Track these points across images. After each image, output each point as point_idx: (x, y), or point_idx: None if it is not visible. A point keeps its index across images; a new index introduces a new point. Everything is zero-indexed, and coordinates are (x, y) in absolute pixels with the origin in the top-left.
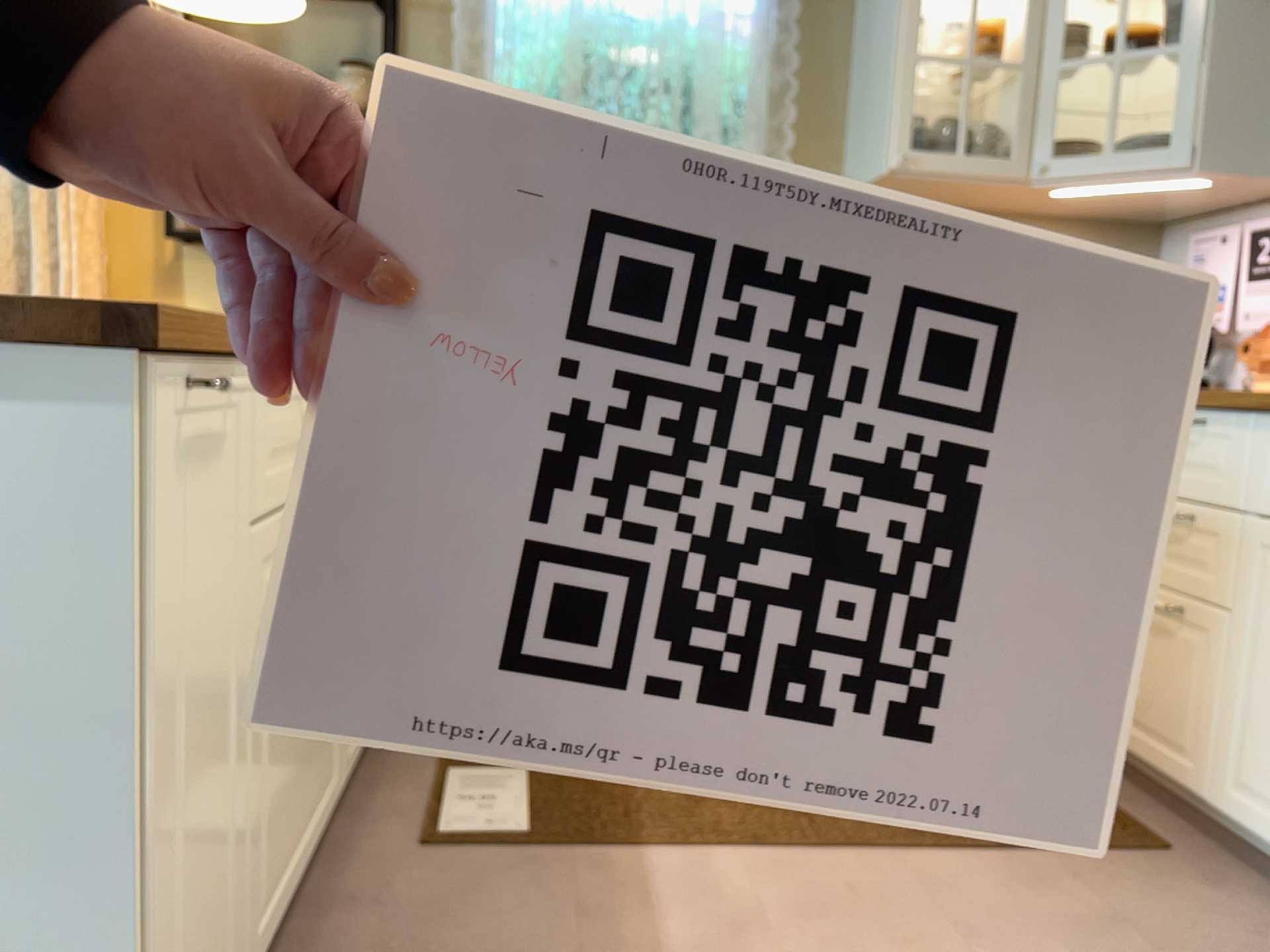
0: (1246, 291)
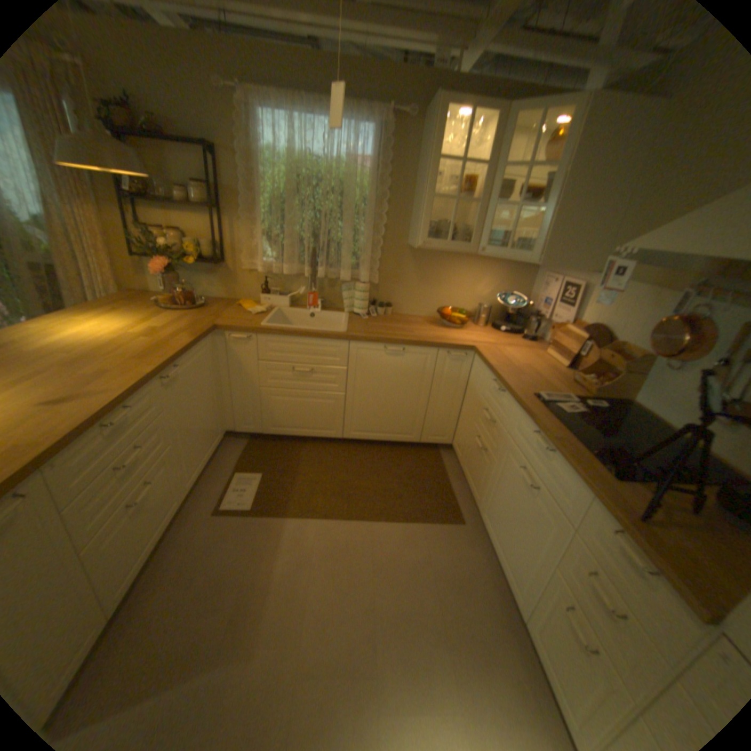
0: (556, 305)
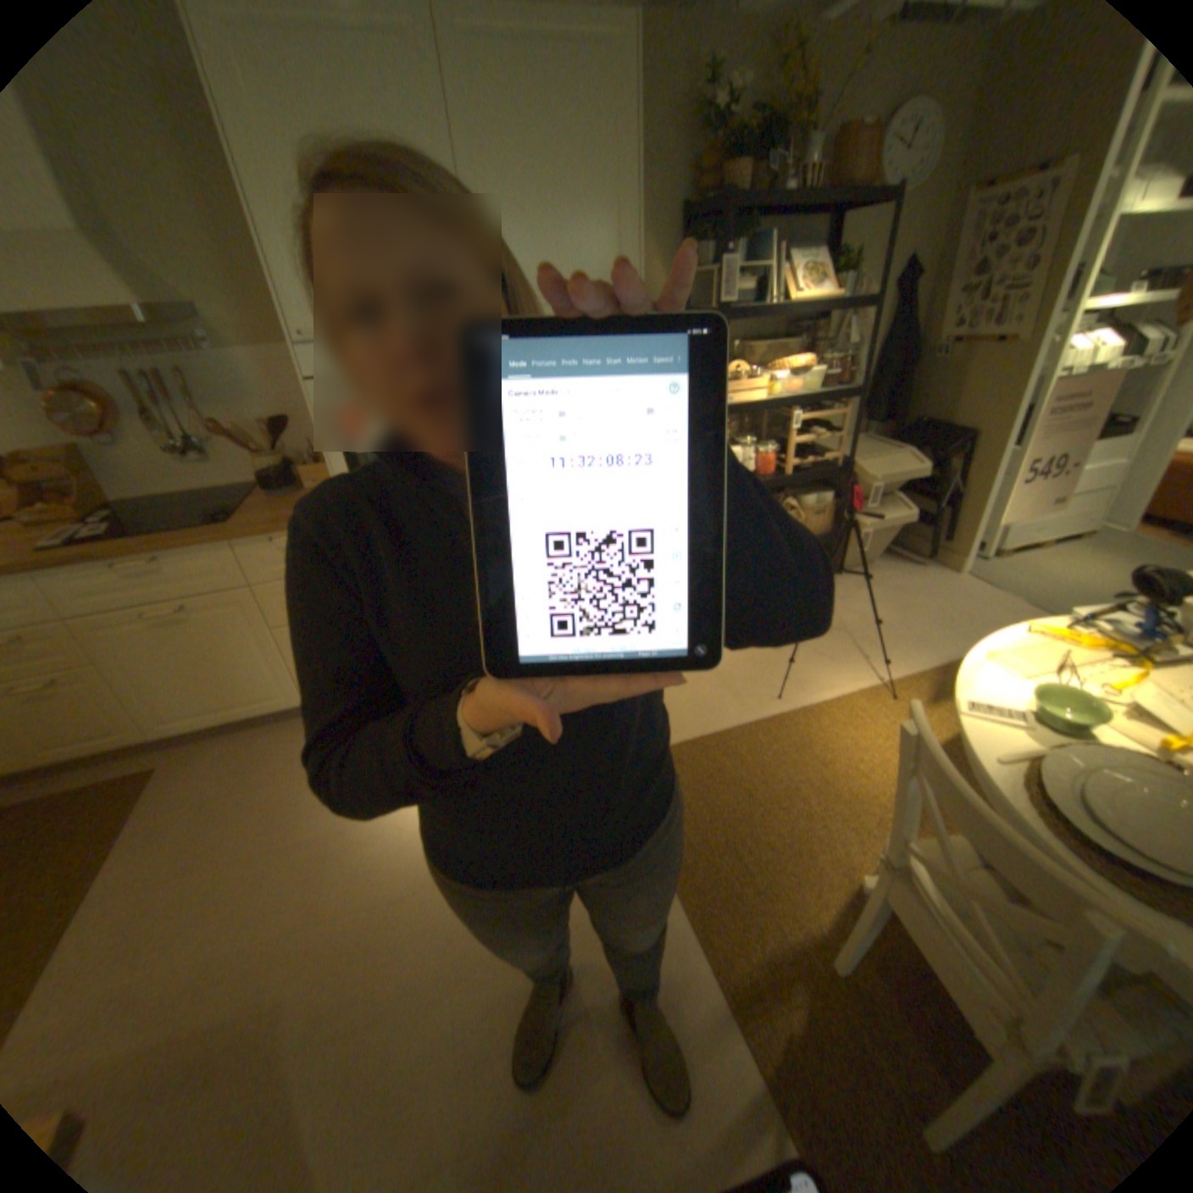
0: None
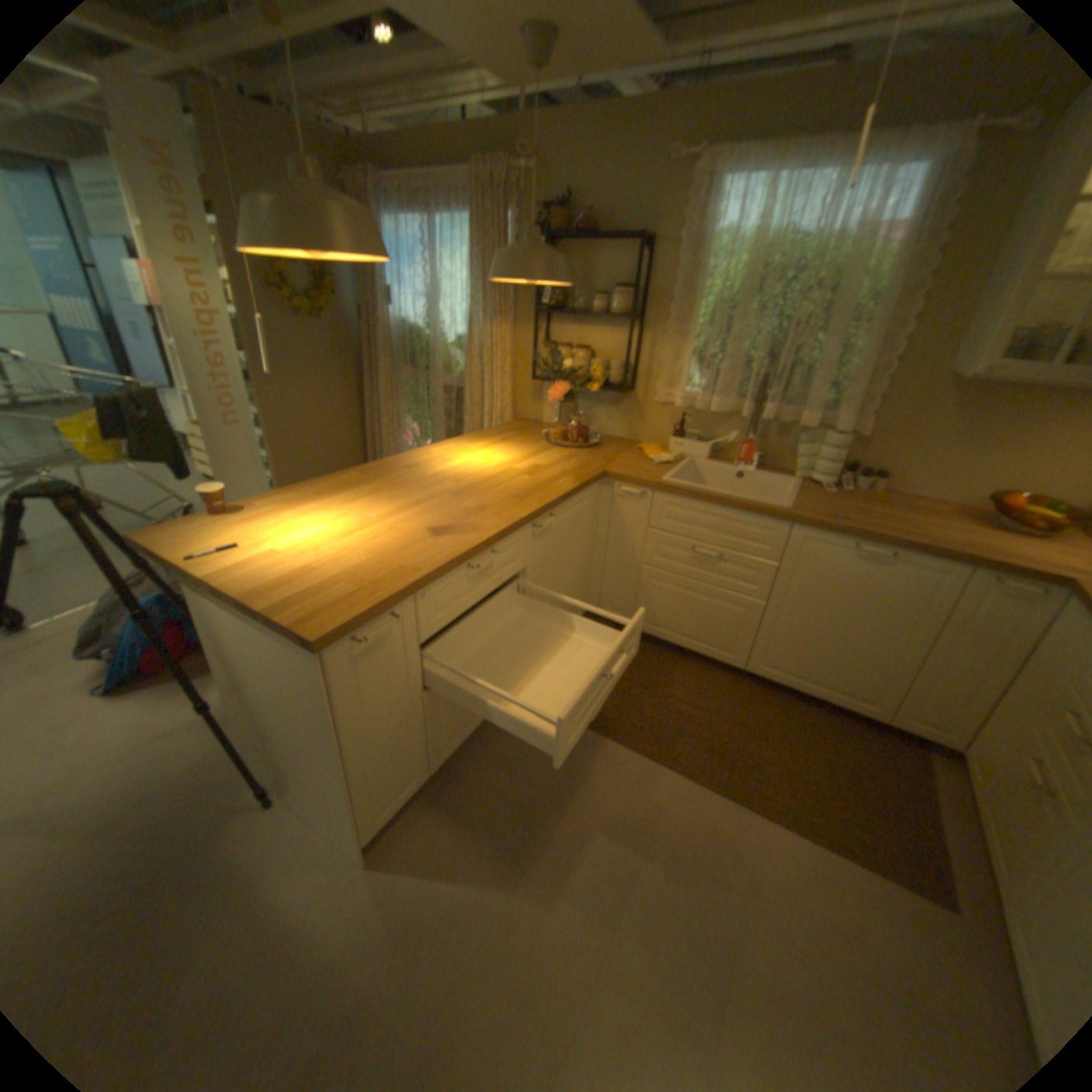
0: None
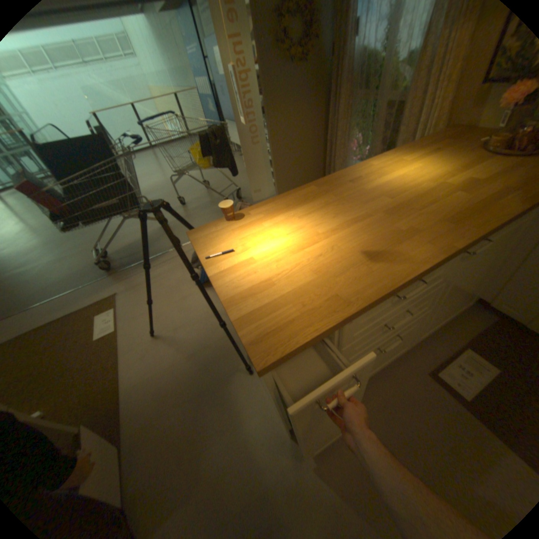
0: None
